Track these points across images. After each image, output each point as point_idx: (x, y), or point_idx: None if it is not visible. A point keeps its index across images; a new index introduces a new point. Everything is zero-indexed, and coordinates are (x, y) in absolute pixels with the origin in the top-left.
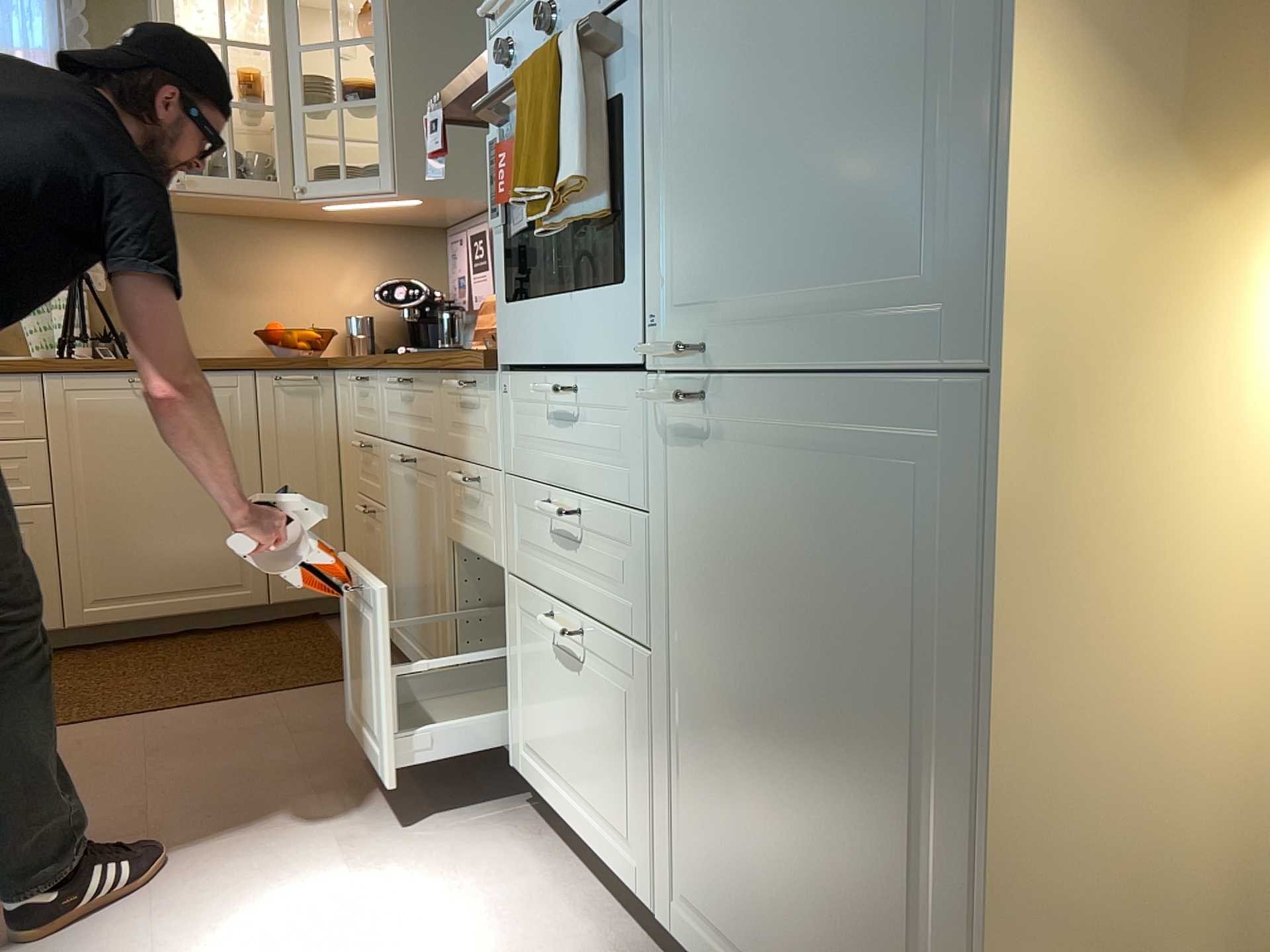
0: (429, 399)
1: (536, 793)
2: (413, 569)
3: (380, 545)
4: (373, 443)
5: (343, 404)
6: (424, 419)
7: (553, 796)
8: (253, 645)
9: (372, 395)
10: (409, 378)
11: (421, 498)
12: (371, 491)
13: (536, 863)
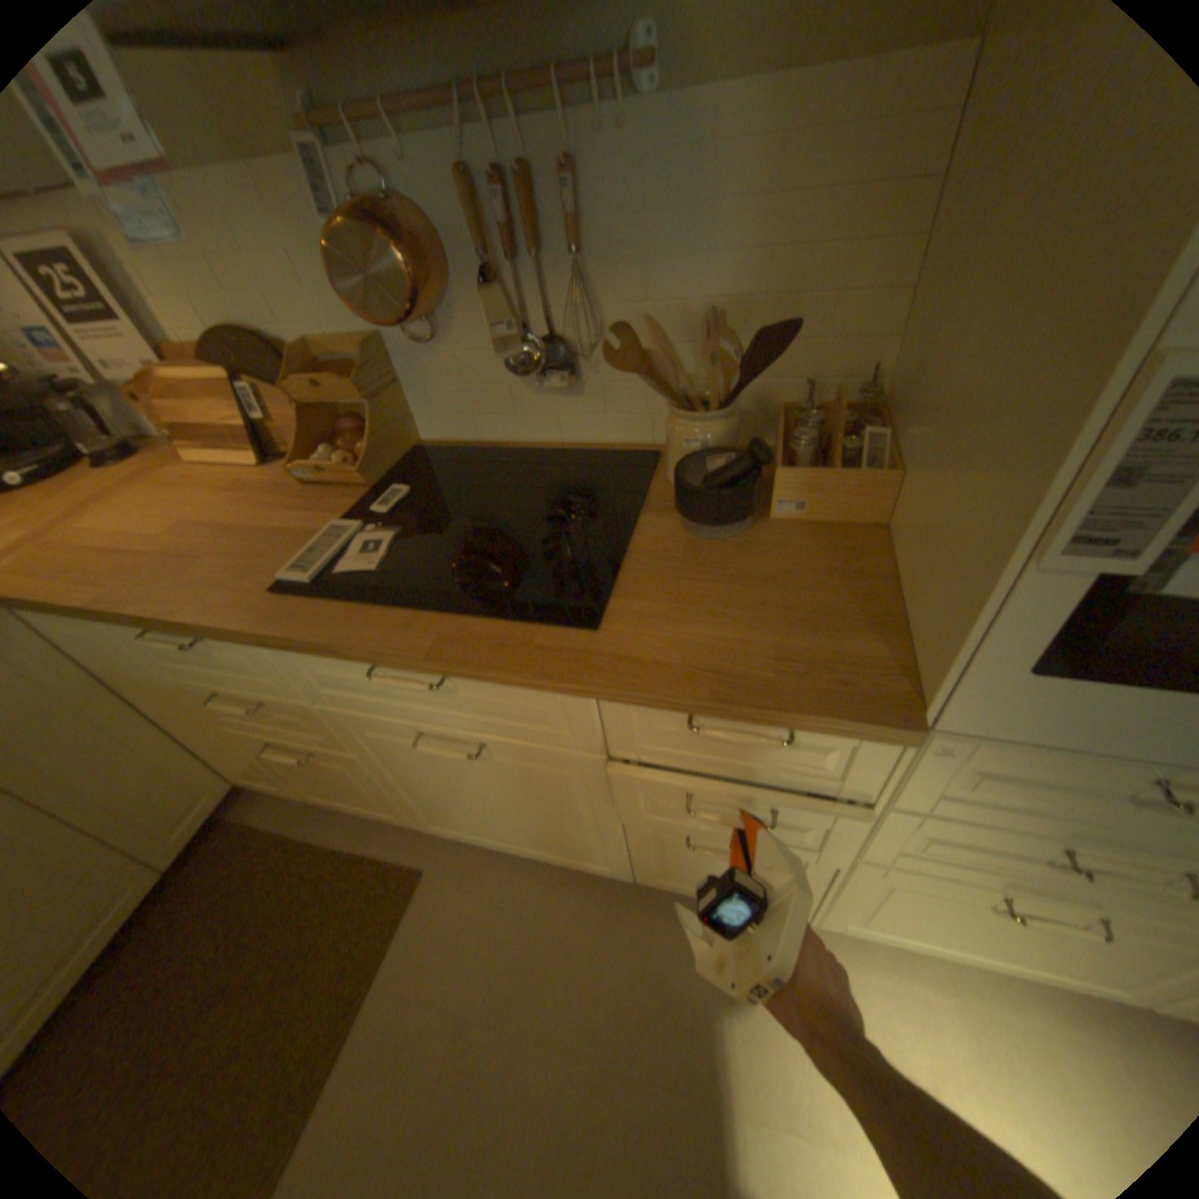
0: (536, 701)
1: (868, 939)
2: (491, 808)
3: (349, 776)
4: (269, 701)
5: (85, 644)
6: (513, 715)
7: (920, 948)
8: (208, 928)
9: (236, 657)
10: (430, 669)
11: (512, 771)
12: (287, 736)
13: (894, 977)
